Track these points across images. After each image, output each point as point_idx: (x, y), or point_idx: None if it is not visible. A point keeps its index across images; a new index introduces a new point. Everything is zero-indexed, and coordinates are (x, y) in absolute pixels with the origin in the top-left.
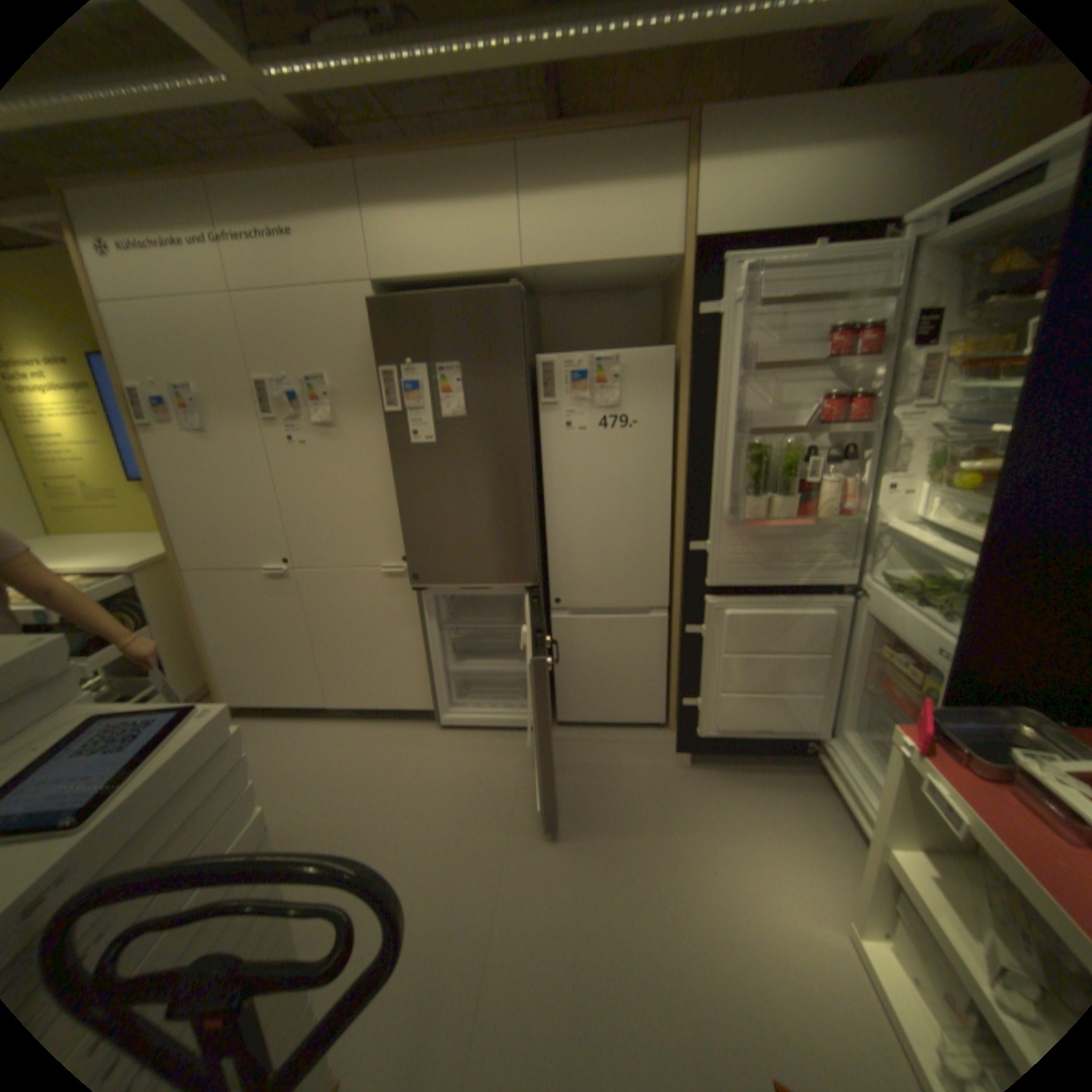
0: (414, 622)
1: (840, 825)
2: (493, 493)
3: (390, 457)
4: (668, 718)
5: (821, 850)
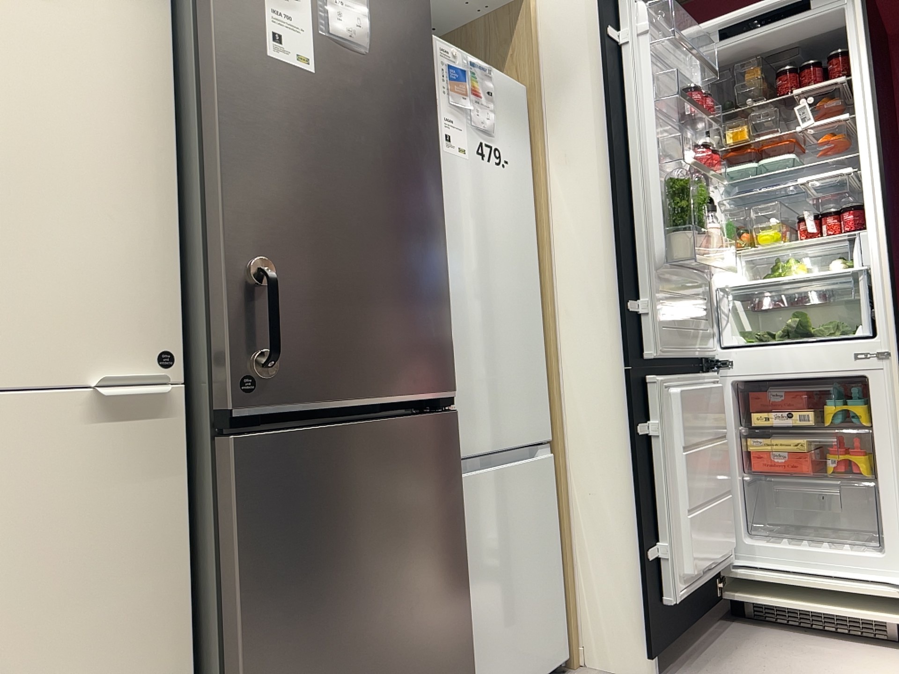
0: (166, 564)
1: (810, 639)
2: (398, 205)
3: (155, 89)
4: (566, 648)
5: (842, 660)
